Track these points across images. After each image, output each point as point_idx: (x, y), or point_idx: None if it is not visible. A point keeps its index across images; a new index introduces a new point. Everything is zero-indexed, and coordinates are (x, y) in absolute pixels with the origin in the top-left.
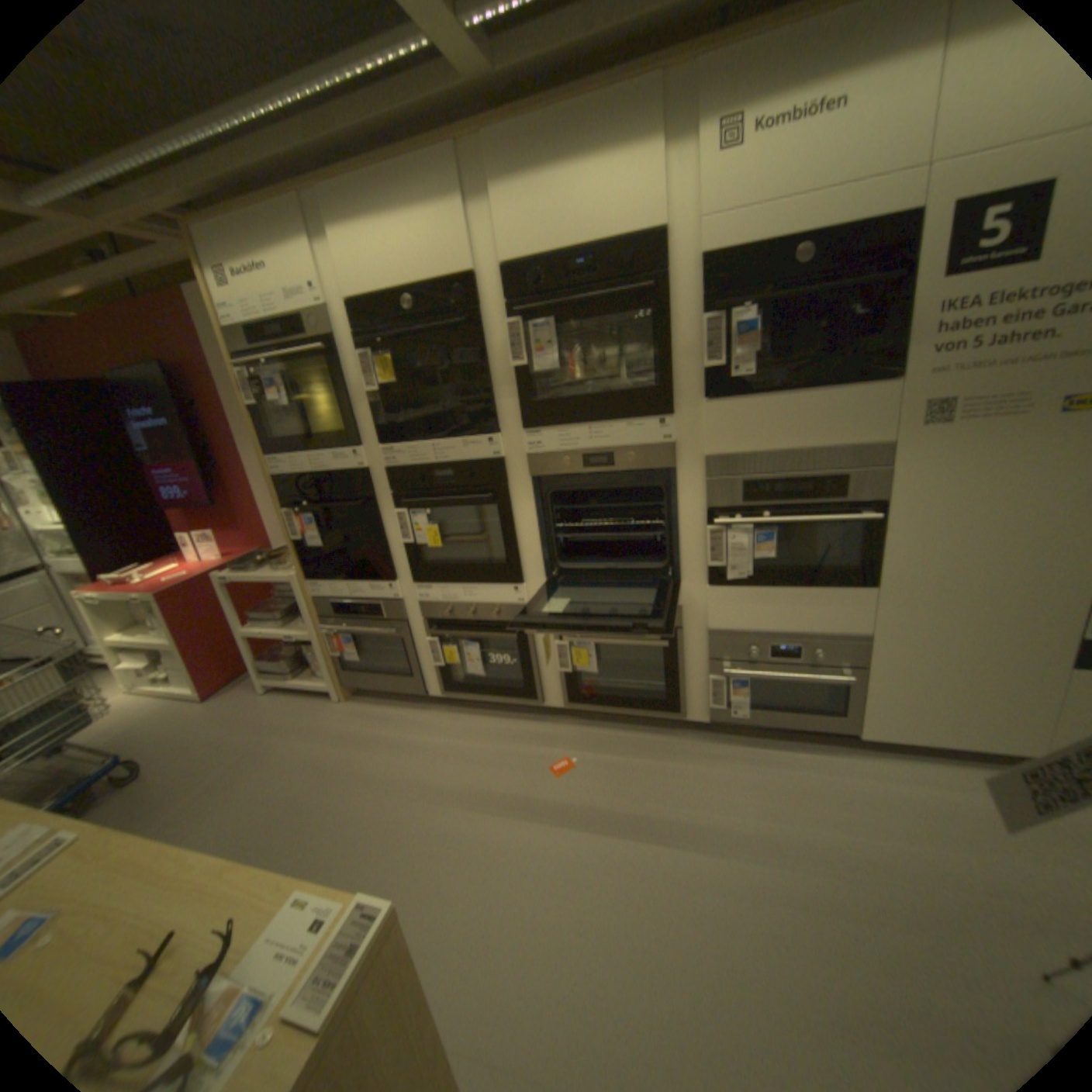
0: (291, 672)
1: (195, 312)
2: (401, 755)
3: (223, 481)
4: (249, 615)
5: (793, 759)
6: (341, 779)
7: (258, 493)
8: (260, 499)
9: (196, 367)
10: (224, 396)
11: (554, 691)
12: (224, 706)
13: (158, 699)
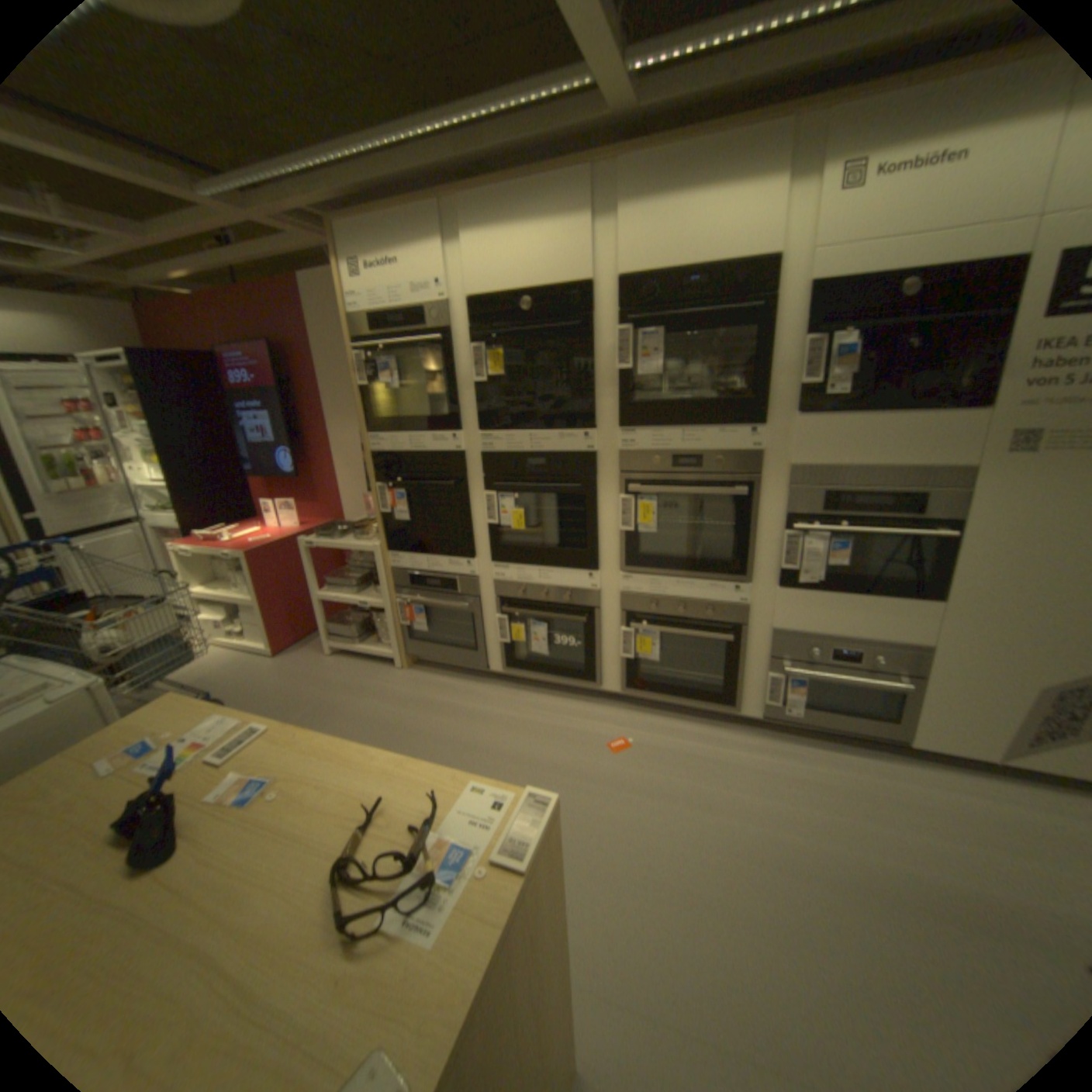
0: (358, 637)
1: (306, 298)
2: (465, 721)
3: (308, 455)
4: (327, 579)
5: (843, 761)
6: (410, 736)
7: (339, 468)
8: (341, 475)
9: (298, 348)
10: (321, 377)
11: (613, 676)
12: (293, 662)
13: (231, 650)
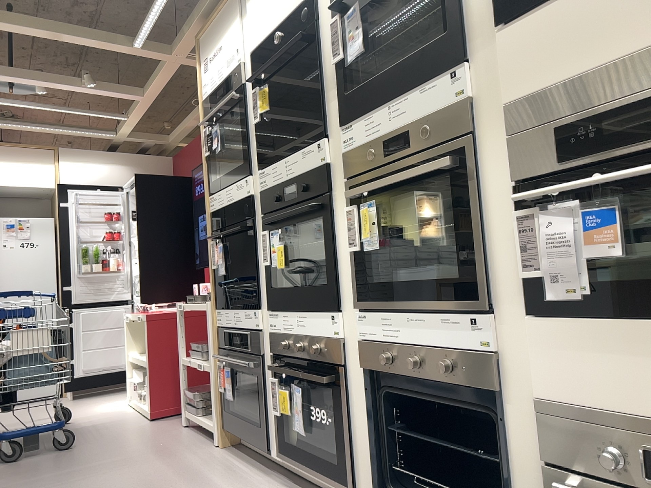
0: (204, 405)
1: None
2: None
3: None
4: (193, 343)
5: None
6: None
7: None
8: None
9: None
10: None
11: (366, 475)
12: (160, 424)
13: (137, 409)
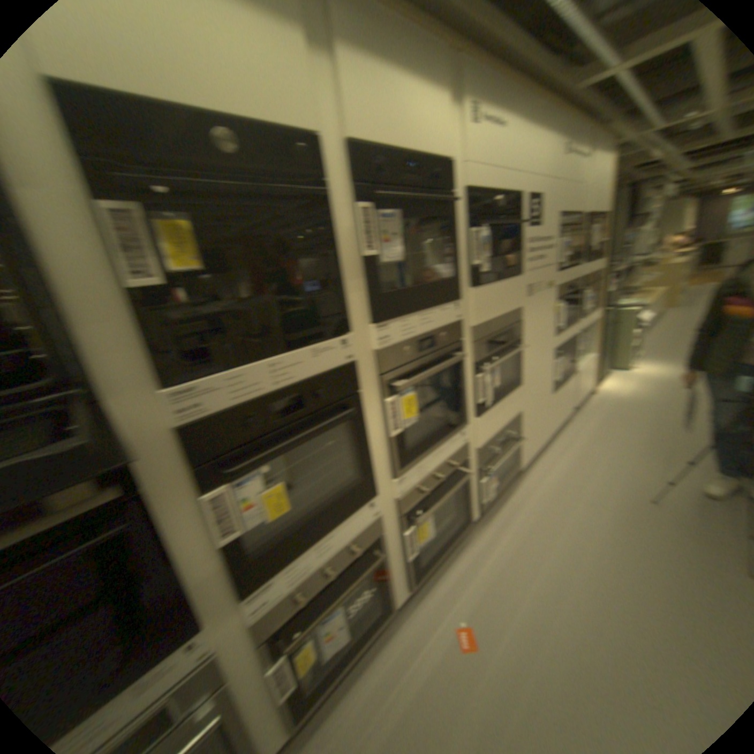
0: None
1: None
2: None
3: None
4: None
5: (511, 504)
6: None
7: None
8: None
9: None
10: None
11: (400, 588)
12: None
13: None
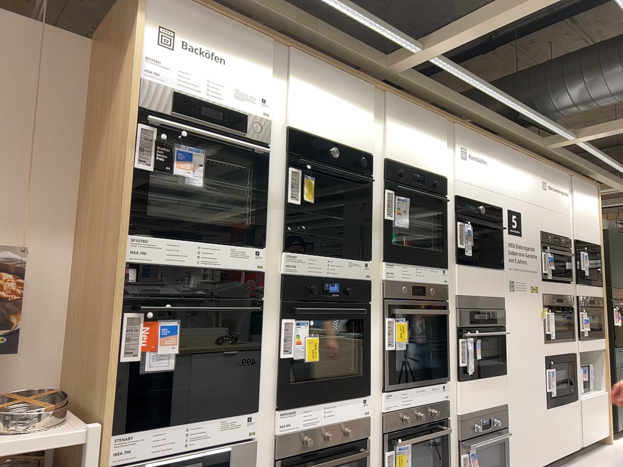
0: None
1: None
2: None
3: None
4: None
5: None
6: None
7: None
8: None
9: None
10: None
11: None
12: None
13: None
